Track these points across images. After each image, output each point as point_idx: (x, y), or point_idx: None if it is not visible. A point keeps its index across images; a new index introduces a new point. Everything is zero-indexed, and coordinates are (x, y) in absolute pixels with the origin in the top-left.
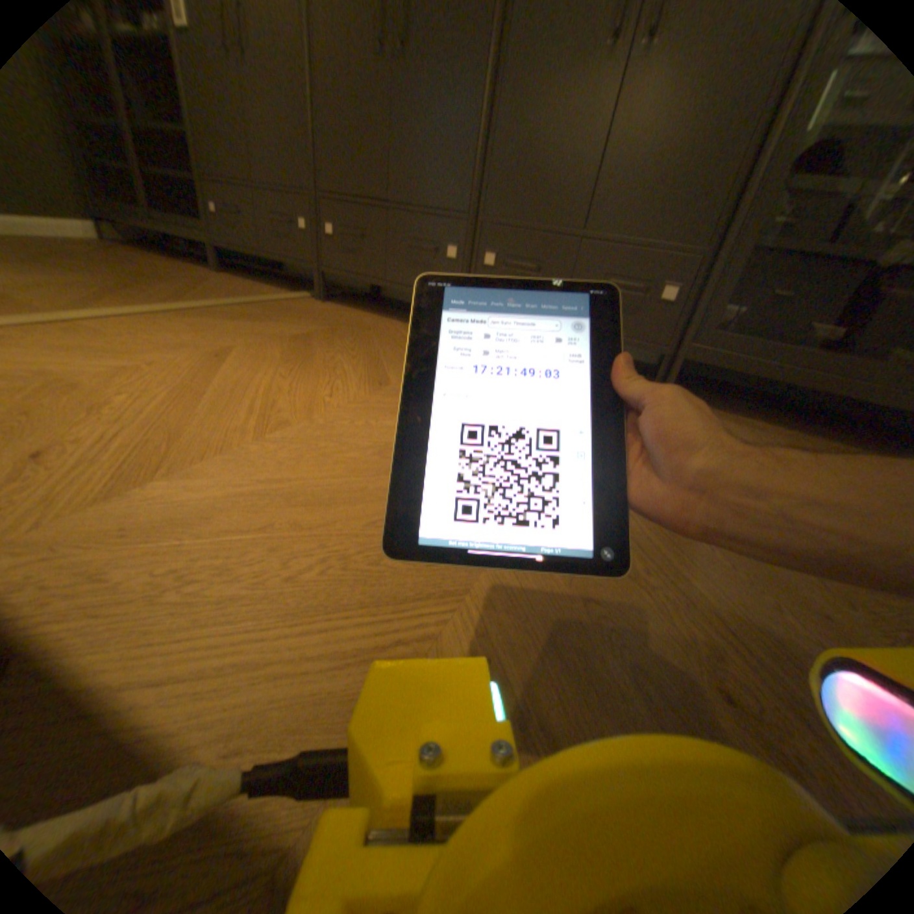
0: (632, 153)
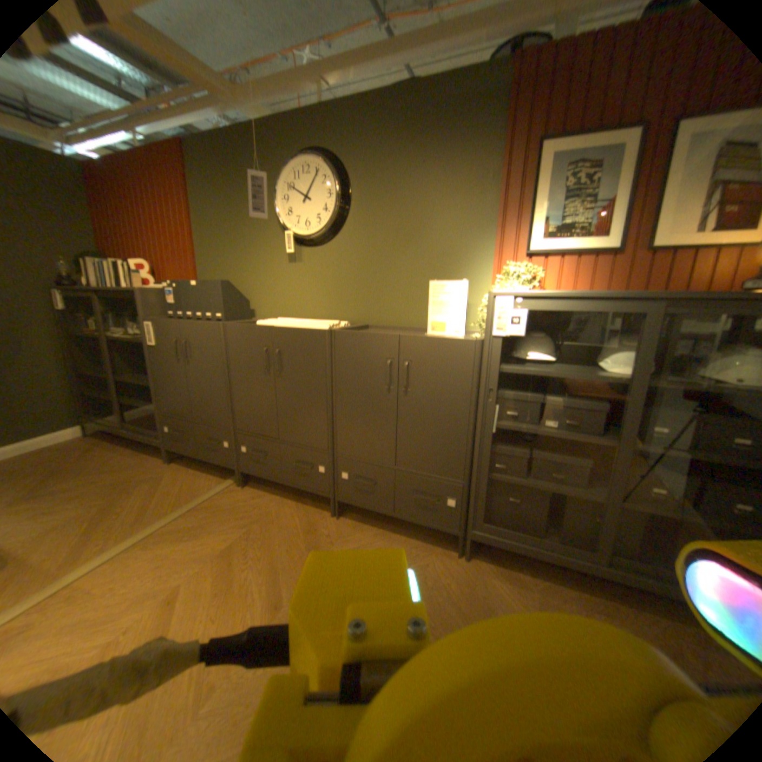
0: (410, 433)
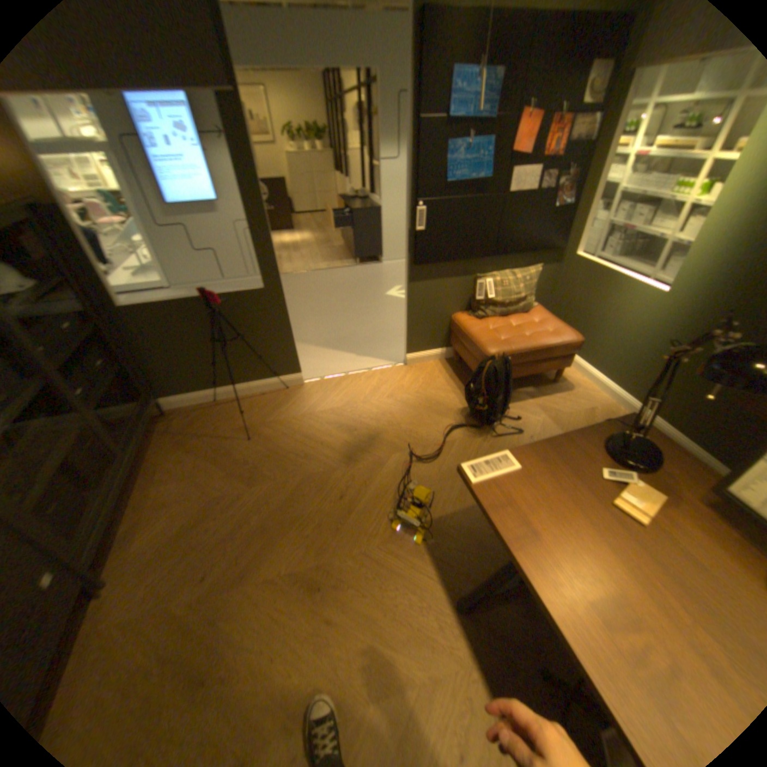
0: None
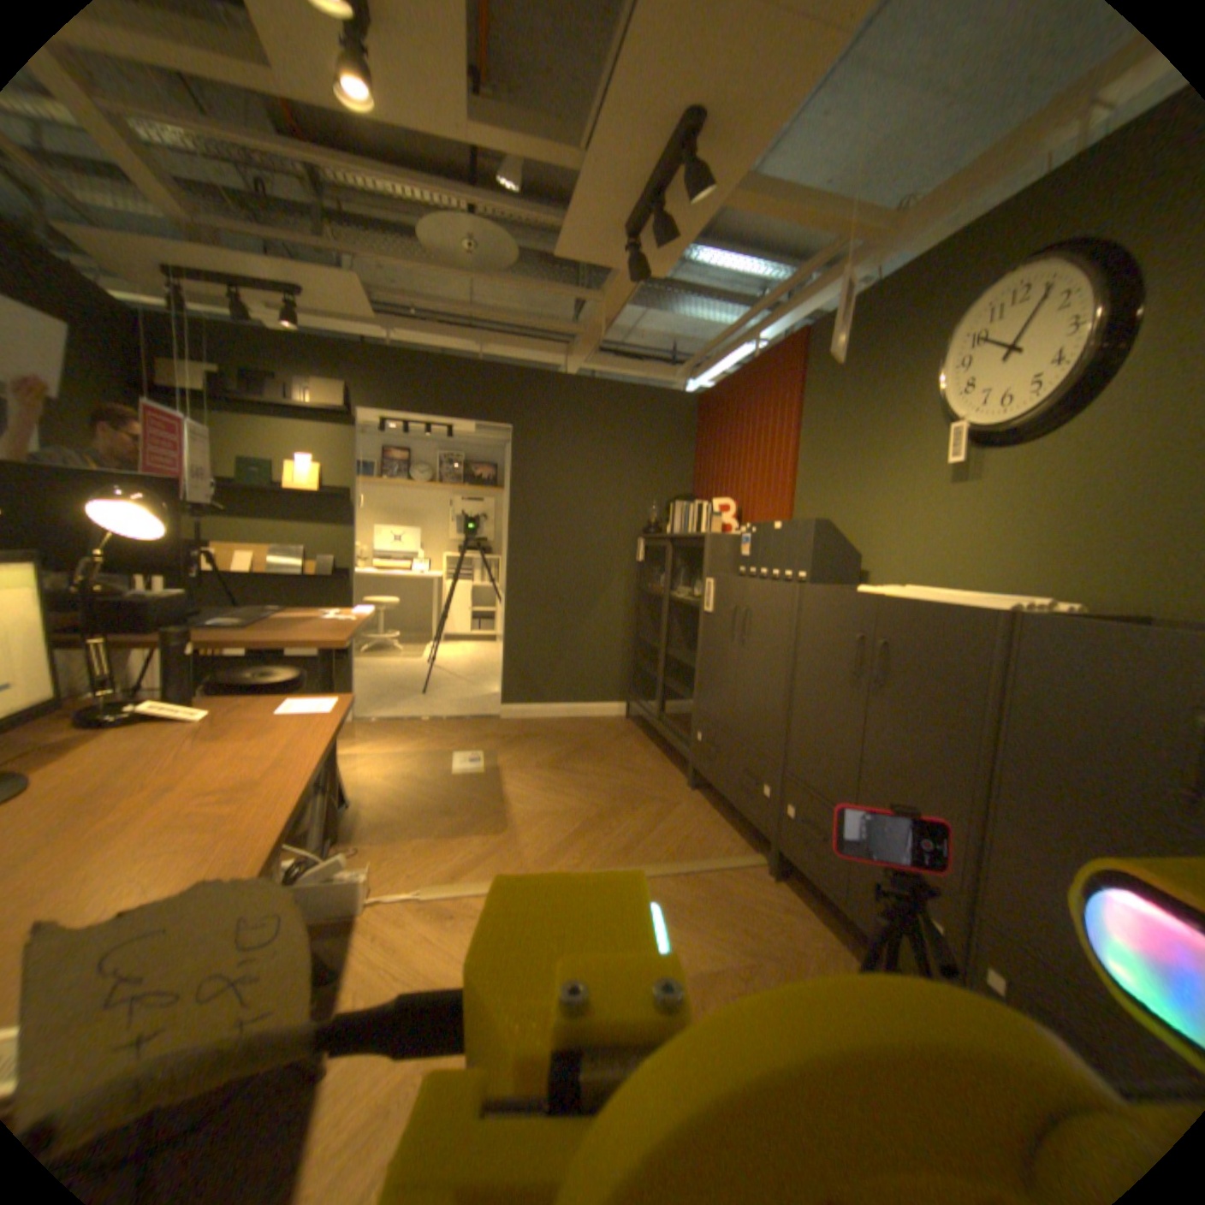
0: None
